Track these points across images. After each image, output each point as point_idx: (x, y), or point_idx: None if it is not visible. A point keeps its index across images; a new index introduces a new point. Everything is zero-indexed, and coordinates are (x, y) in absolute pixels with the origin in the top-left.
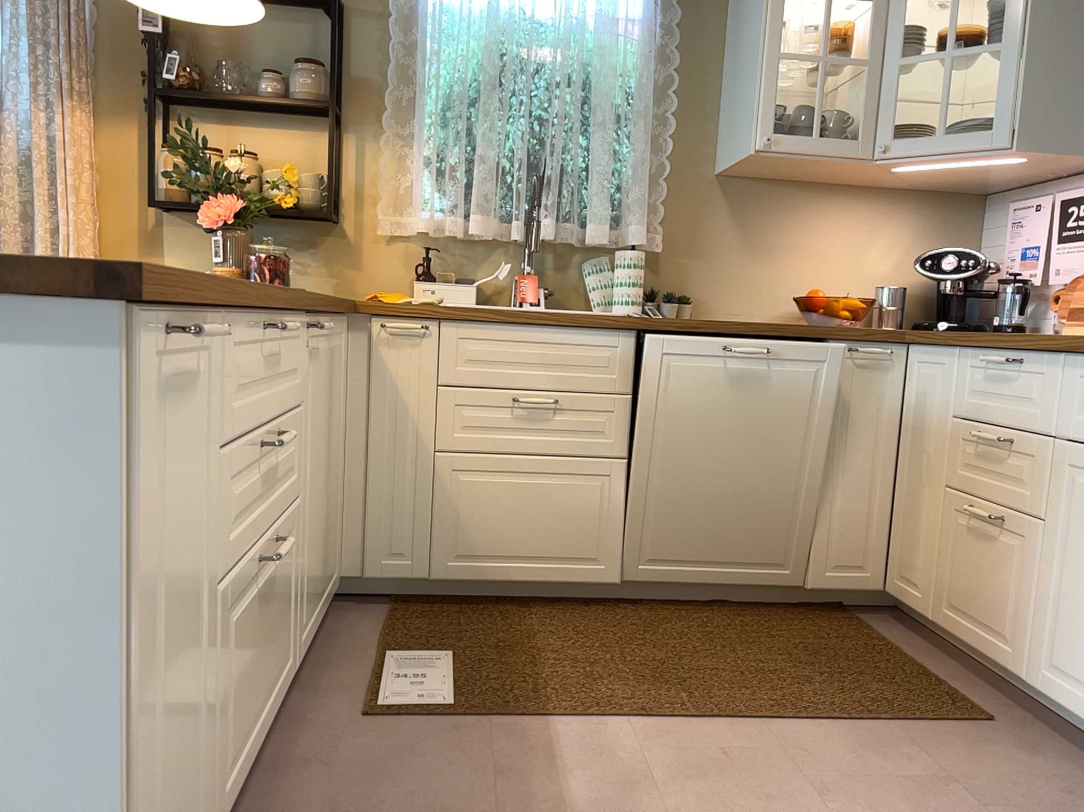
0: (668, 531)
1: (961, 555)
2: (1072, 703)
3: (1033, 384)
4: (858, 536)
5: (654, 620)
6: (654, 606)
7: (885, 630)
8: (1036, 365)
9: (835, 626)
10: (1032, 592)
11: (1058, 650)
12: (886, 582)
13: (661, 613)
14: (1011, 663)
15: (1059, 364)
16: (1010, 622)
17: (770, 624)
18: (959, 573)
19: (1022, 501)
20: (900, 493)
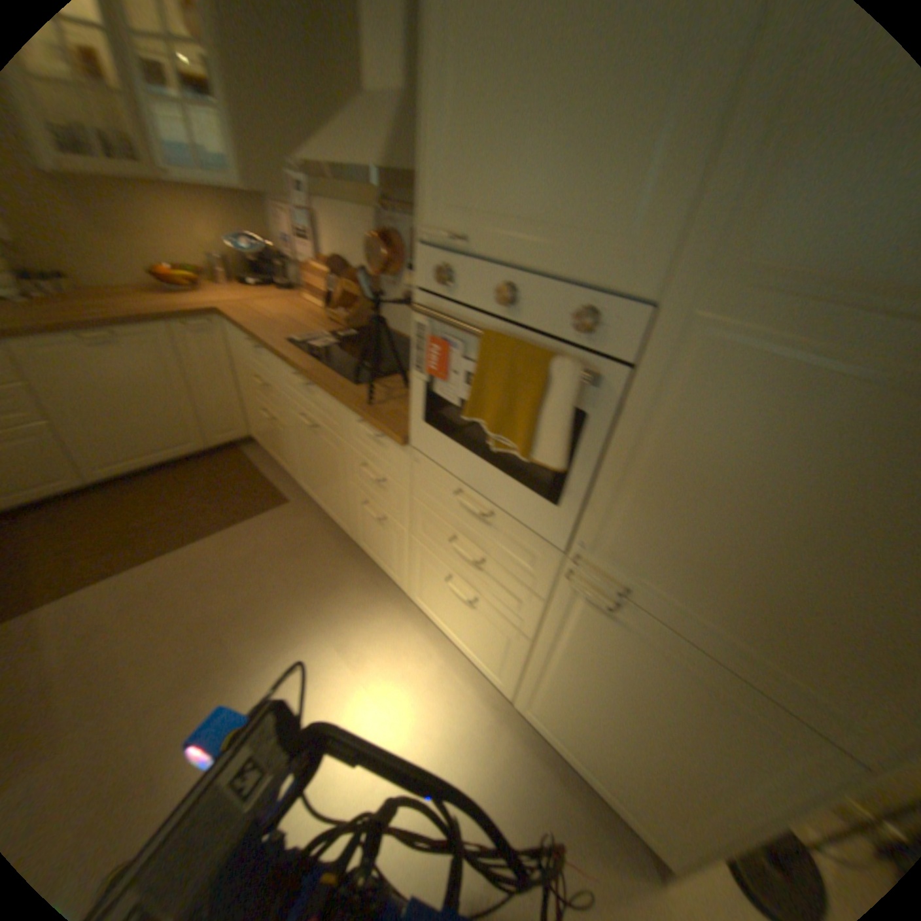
0: (106, 451)
1: (270, 431)
2: (311, 495)
3: (270, 363)
4: (229, 419)
5: (119, 497)
6: (120, 485)
7: (255, 457)
8: (269, 354)
9: (229, 463)
10: (292, 452)
11: (304, 476)
12: (253, 432)
13: (125, 489)
14: (294, 477)
15: (275, 357)
16: (290, 462)
17: (193, 475)
18: (272, 438)
19: (280, 415)
20: (244, 395)
